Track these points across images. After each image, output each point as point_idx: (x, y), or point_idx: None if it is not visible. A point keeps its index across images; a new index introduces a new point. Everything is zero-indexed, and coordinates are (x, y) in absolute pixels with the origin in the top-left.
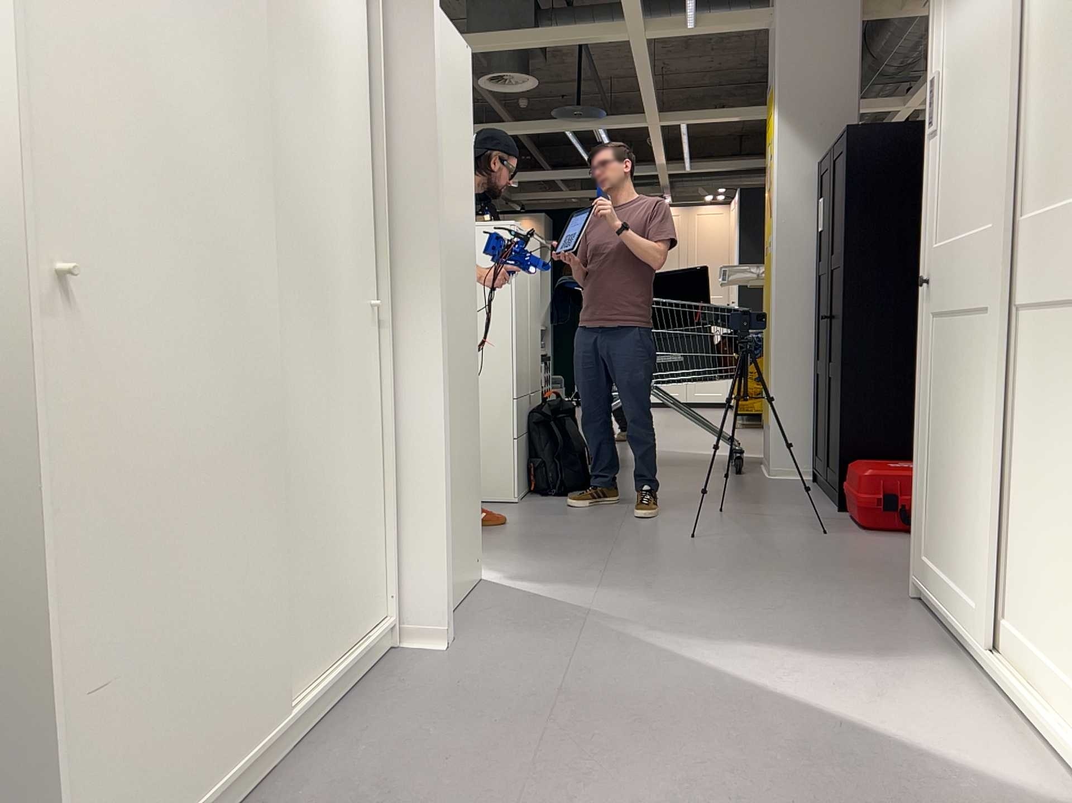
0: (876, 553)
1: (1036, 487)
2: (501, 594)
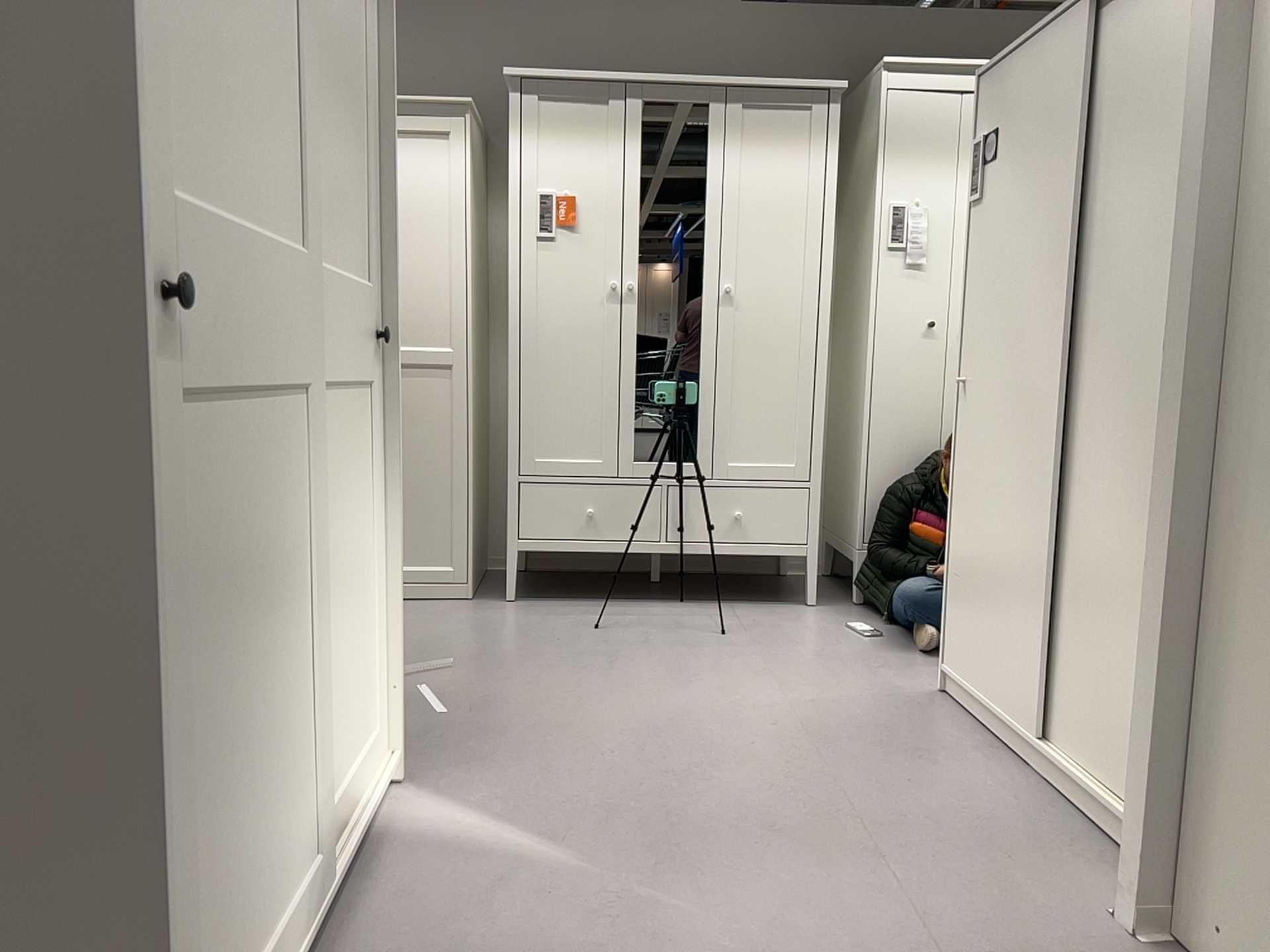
0: None
1: (333, 608)
2: None
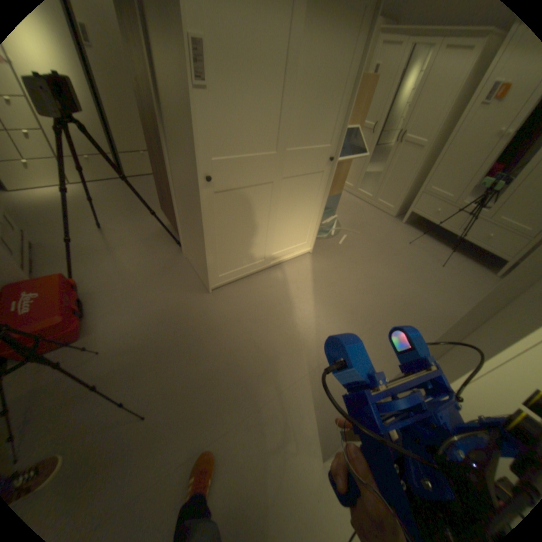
0: (147, 316)
1: (291, 218)
2: (330, 424)
